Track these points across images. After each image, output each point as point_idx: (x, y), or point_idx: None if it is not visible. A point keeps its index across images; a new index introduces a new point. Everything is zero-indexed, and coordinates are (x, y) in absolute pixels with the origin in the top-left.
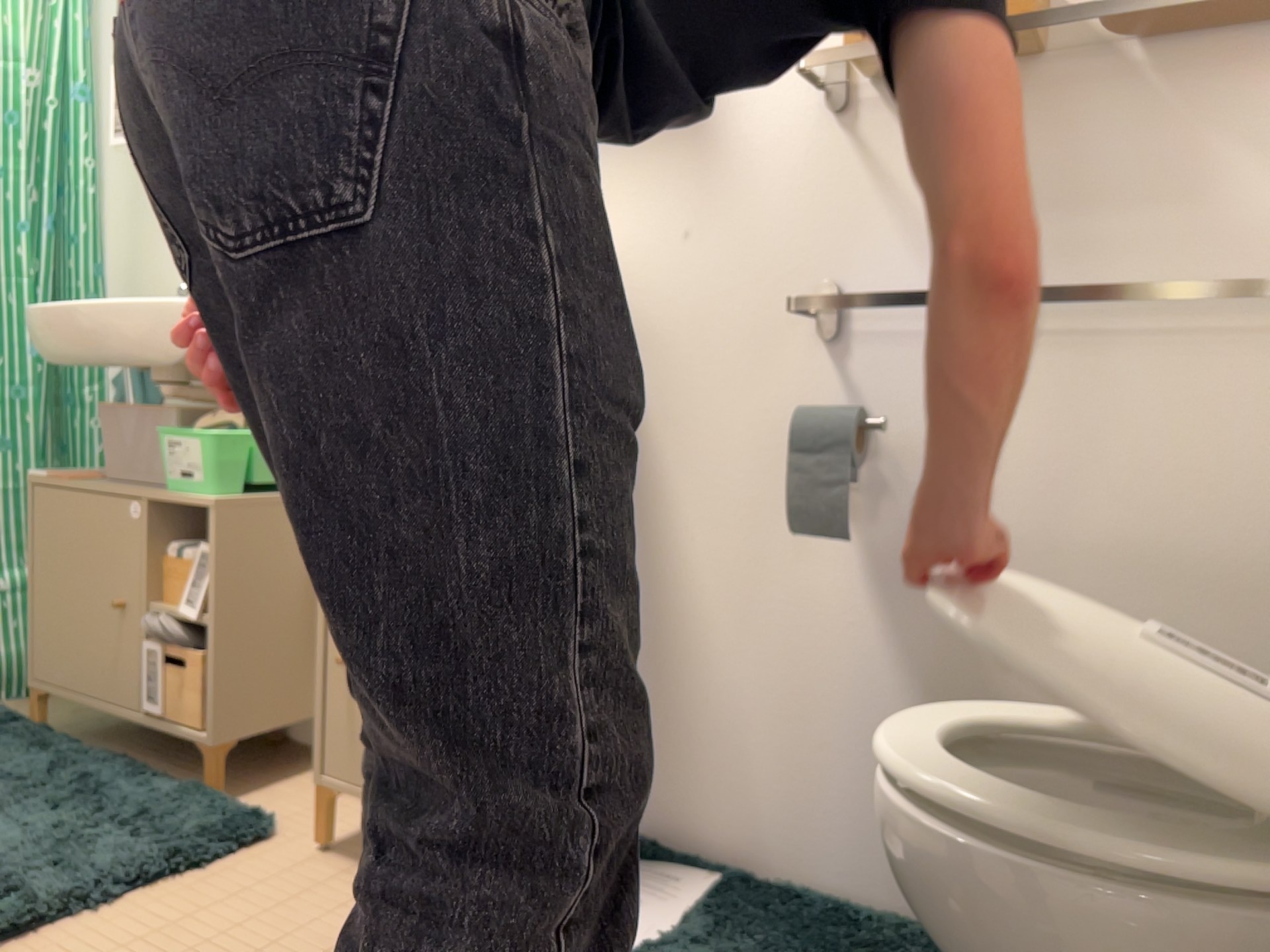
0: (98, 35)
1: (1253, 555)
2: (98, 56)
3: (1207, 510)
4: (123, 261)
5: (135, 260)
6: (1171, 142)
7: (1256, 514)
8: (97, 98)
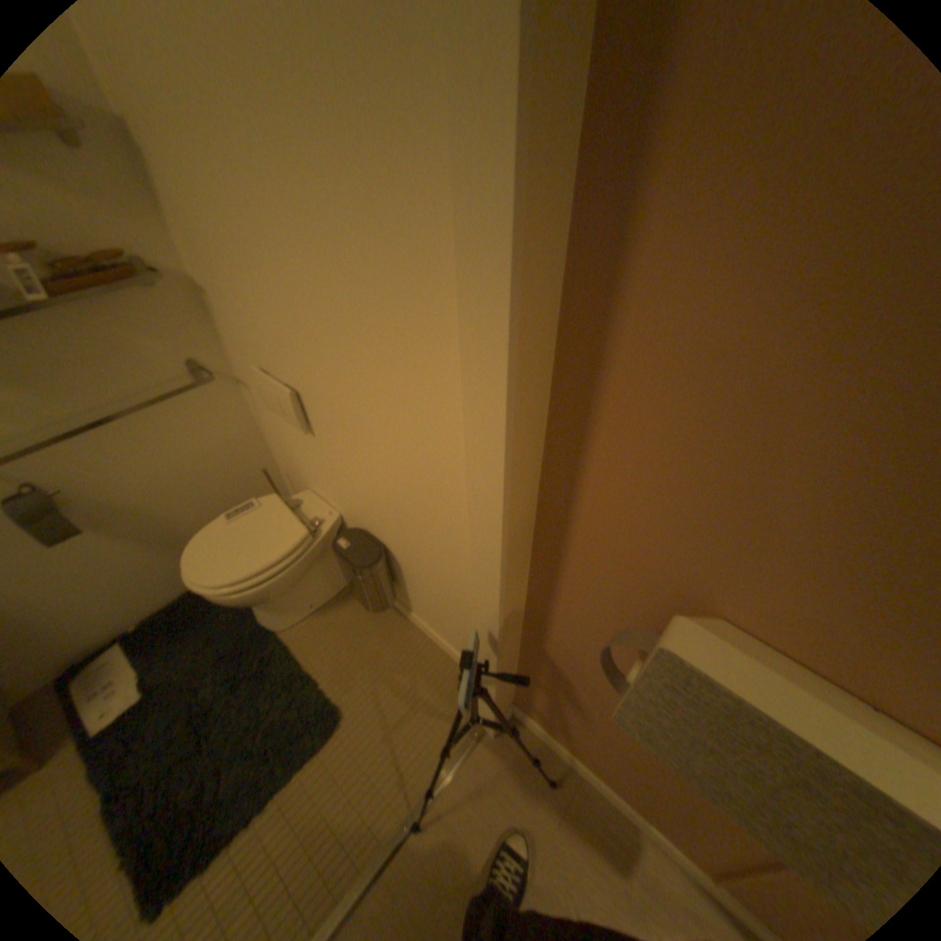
0: None
1: (210, 448)
2: None
3: (190, 444)
4: None
5: None
6: (93, 336)
7: (204, 438)
8: None
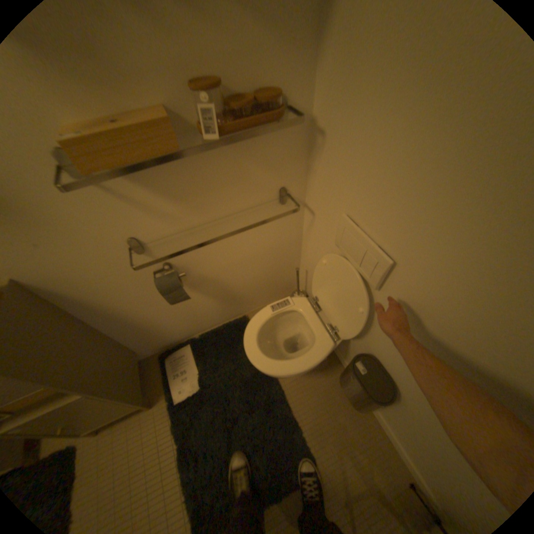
0: None
1: (269, 247)
2: None
3: (260, 244)
4: None
5: None
6: (231, 163)
7: (269, 240)
8: None
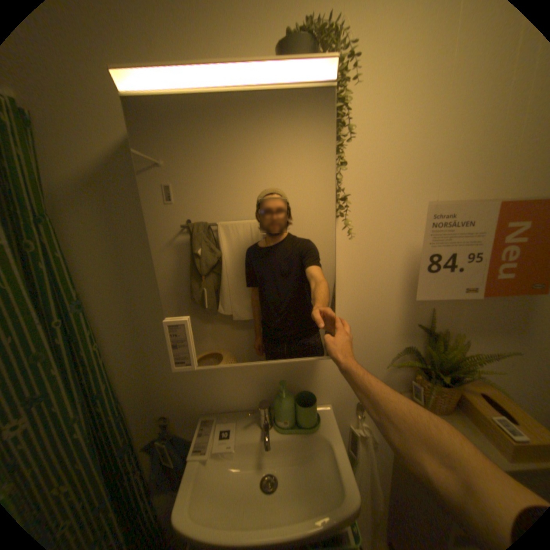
0: (64, 253)
1: None
2: (68, 267)
3: None
4: (134, 390)
5: (146, 389)
6: None
7: None
8: (76, 295)
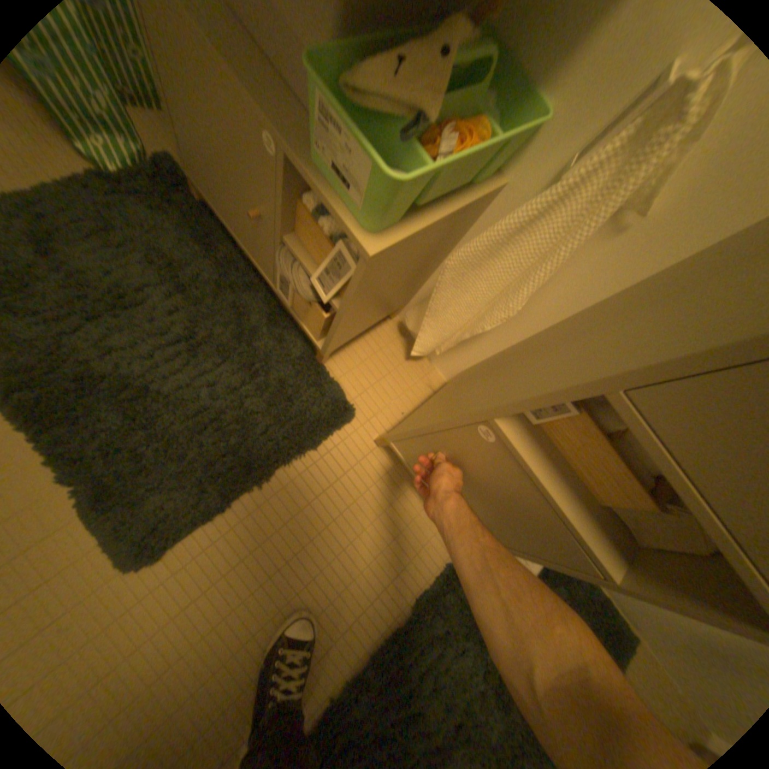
0: None
1: None
2: None
3: None
4: None
5: None
6: None
7: None
8: None
